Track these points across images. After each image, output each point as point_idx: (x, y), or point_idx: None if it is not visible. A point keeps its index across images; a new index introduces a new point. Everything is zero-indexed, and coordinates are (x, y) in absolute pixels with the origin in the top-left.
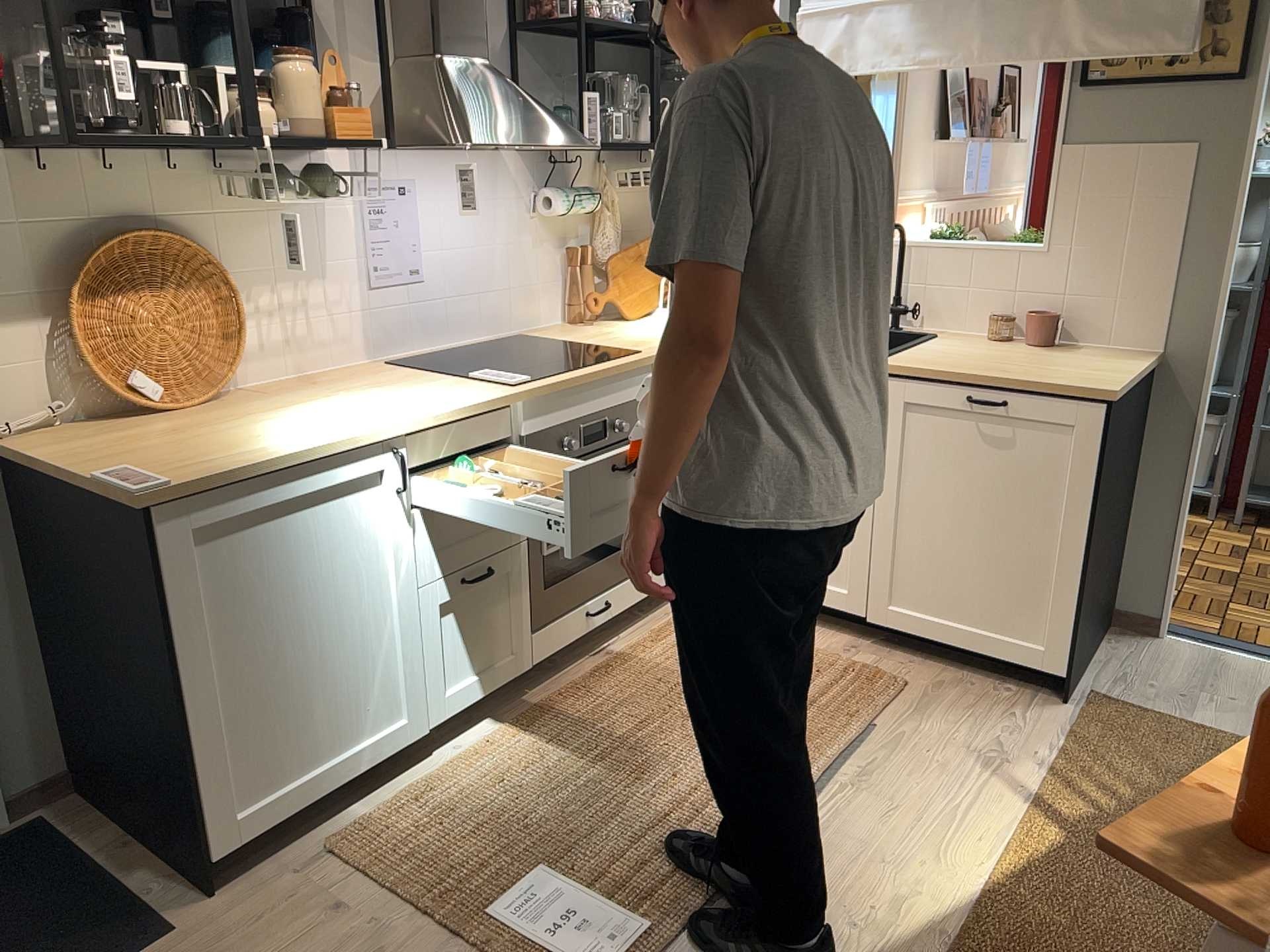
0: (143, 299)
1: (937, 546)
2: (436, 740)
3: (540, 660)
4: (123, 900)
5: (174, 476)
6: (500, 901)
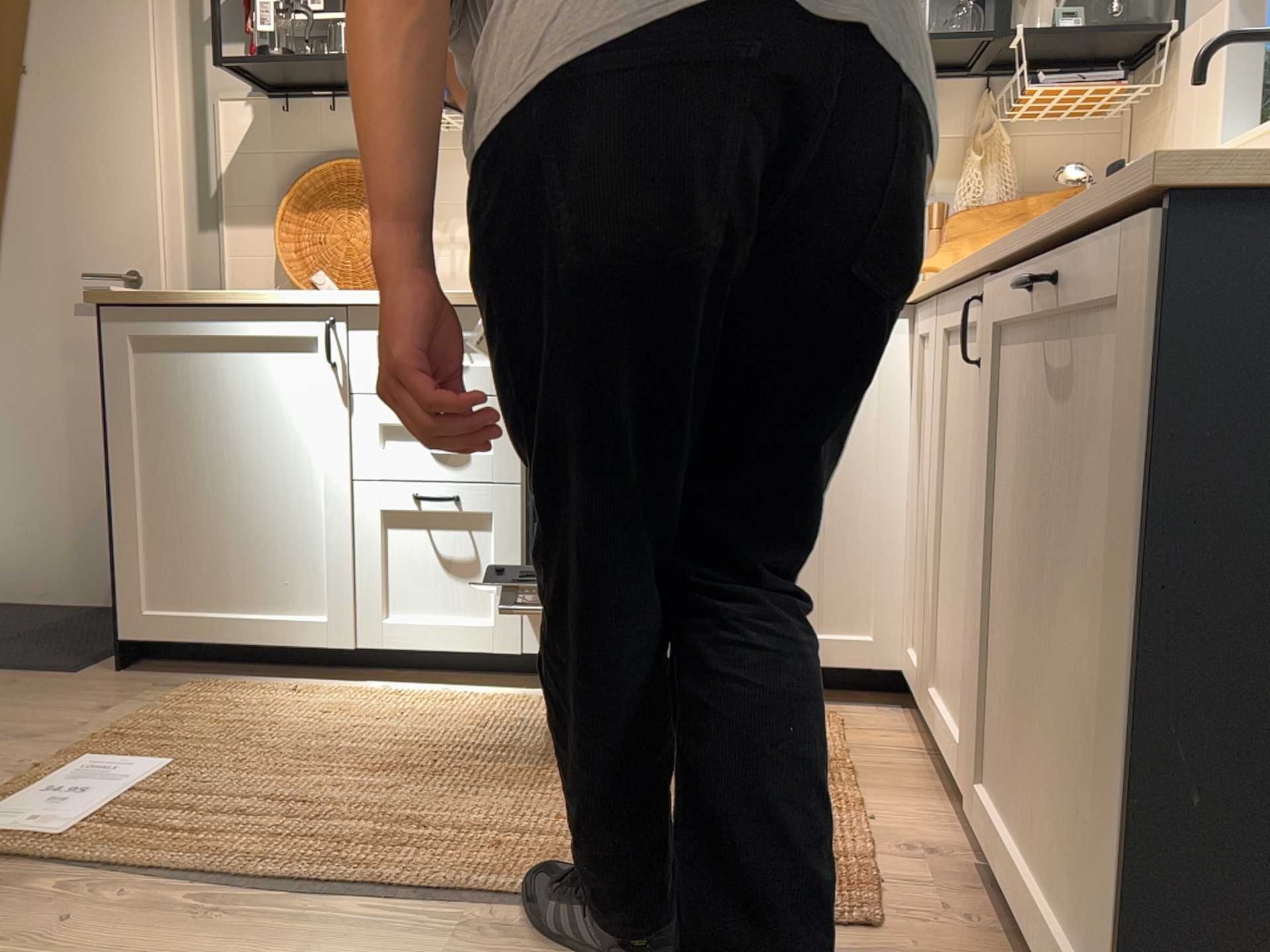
0: (338, 213)
1: (1025, 660)
2: (393, 678)
3: (534, 652)
4: (110, 651)
5: (134, 292)
6: (109, 760)
